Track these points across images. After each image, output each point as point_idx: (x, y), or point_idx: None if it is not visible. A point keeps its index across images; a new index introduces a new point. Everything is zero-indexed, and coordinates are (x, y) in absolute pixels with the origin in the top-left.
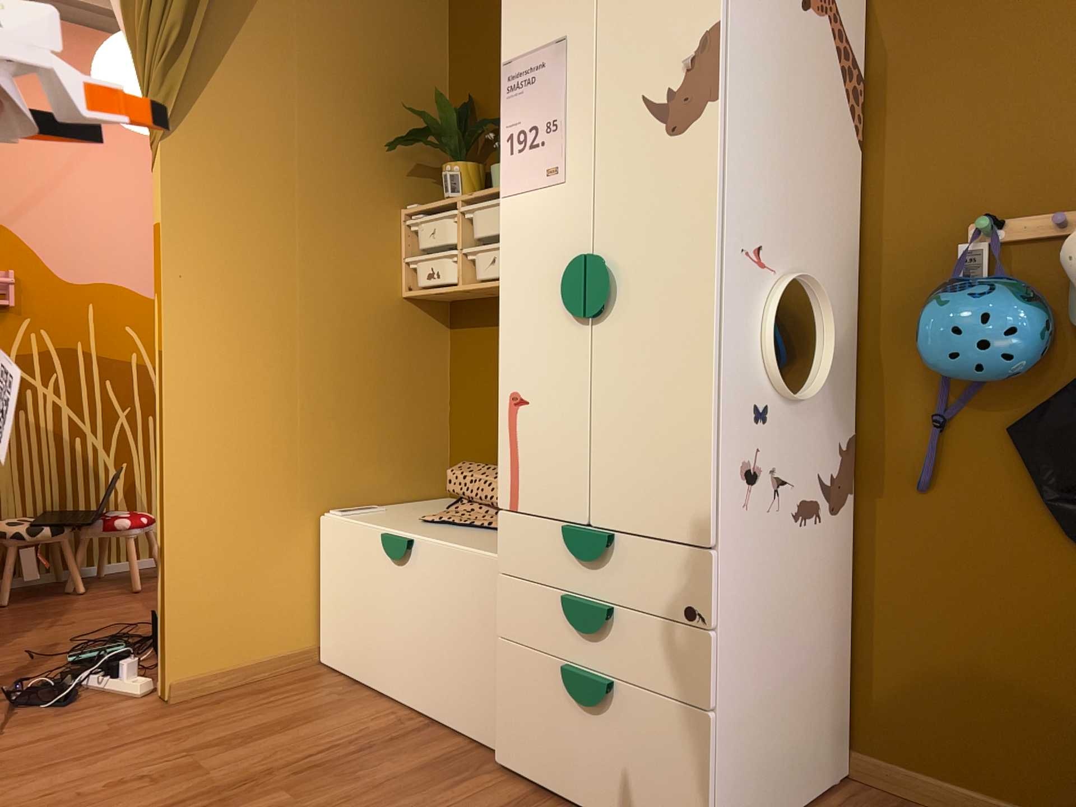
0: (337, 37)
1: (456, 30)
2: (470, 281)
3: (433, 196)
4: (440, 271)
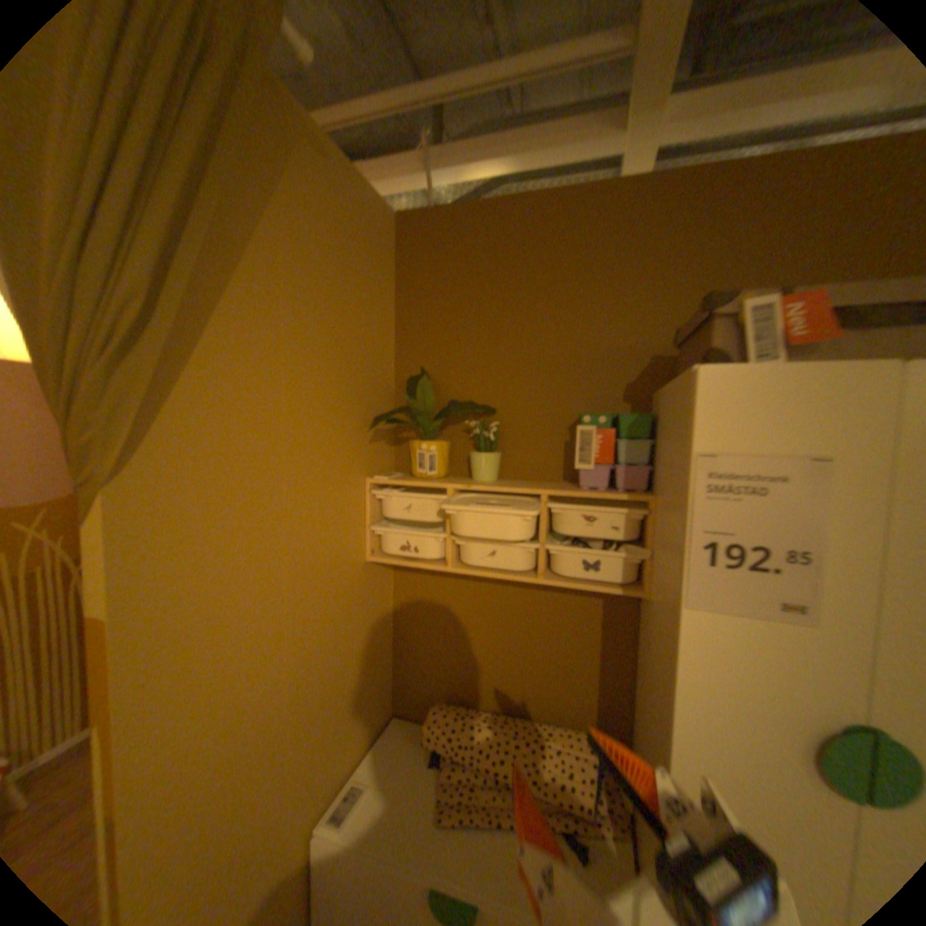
0: (318, 303)
1: (404, 299)
2: (453, 557)
3: (385, 455)
4: (419, 546)
